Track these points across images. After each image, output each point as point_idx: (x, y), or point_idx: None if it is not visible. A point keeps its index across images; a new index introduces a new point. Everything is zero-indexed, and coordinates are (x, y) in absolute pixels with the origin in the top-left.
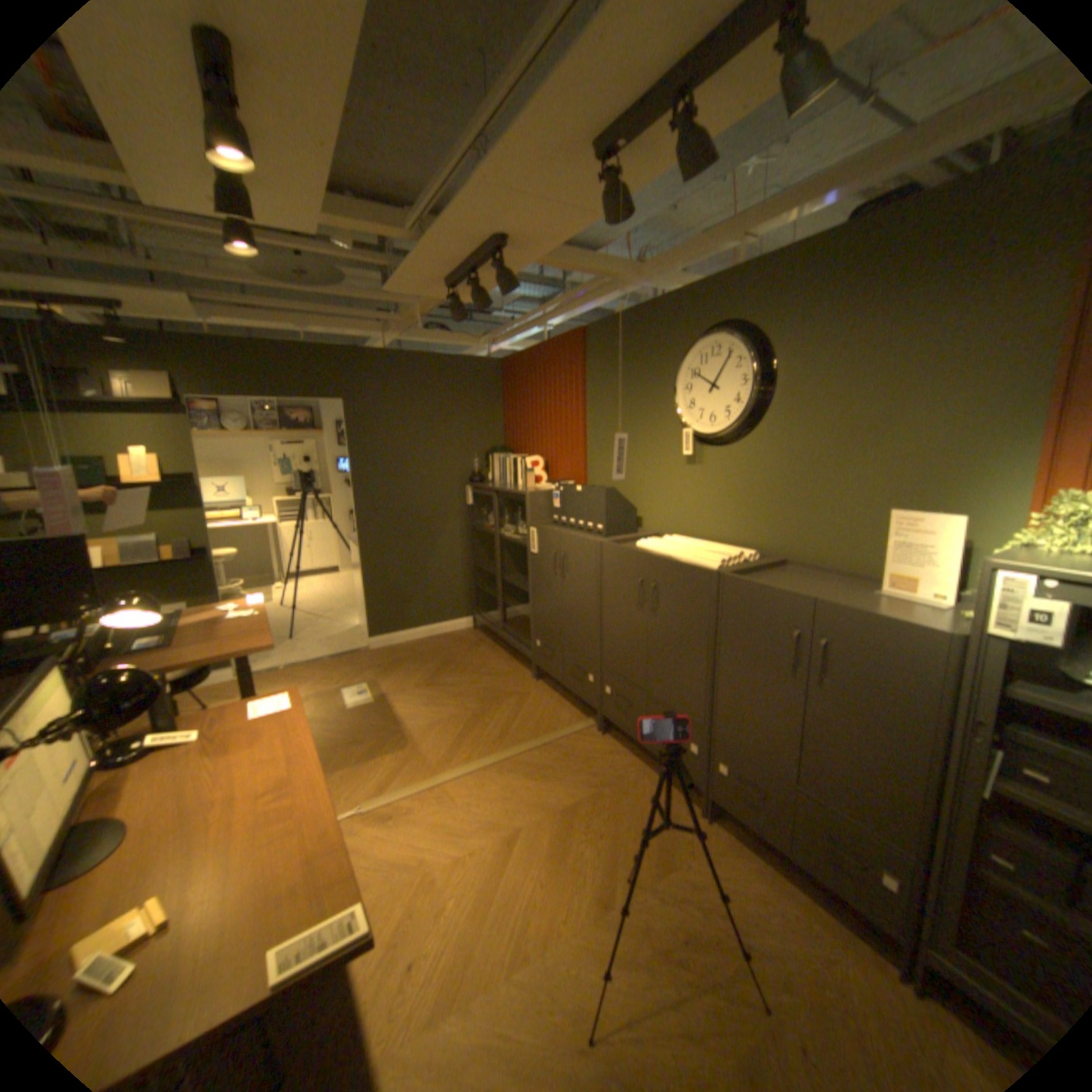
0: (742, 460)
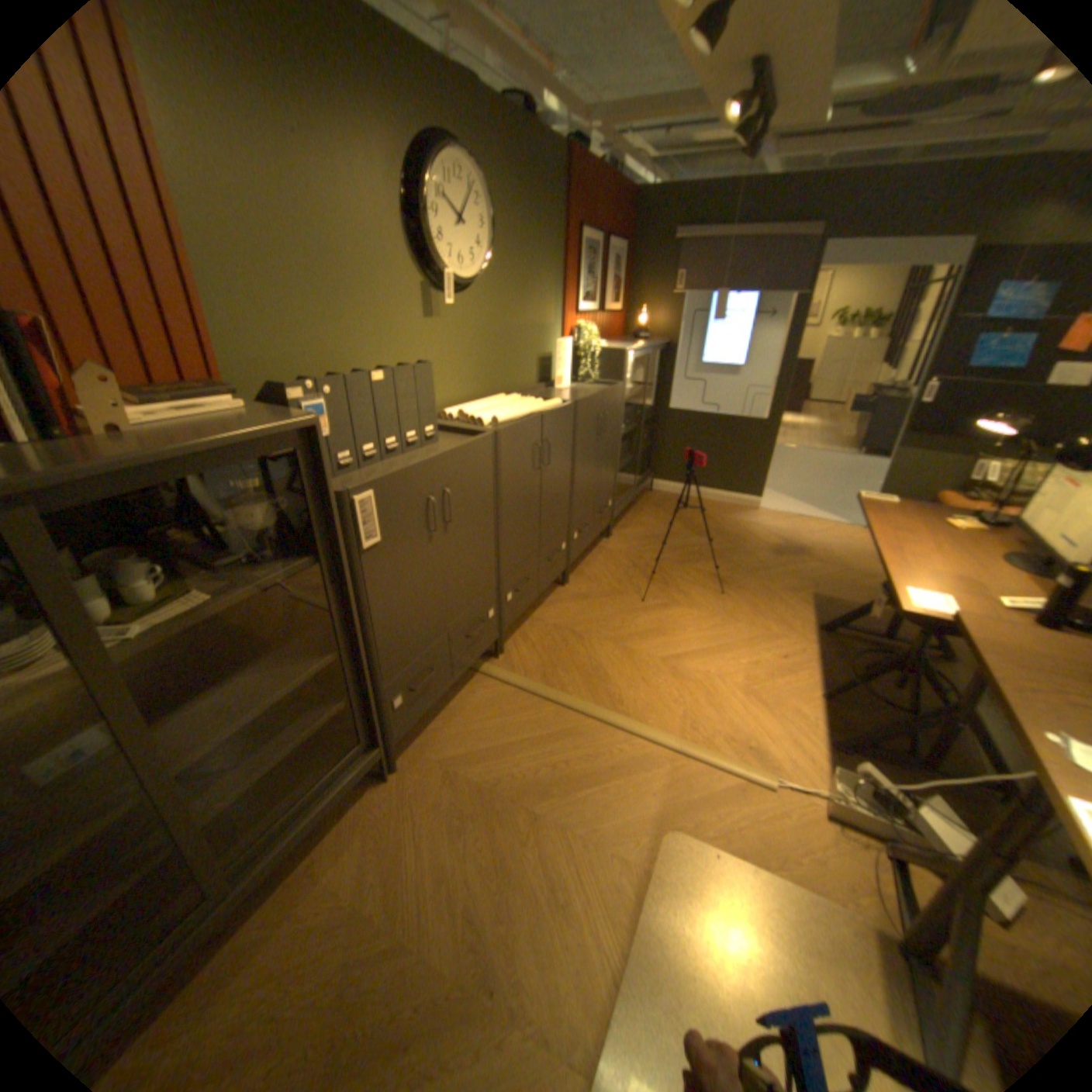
0: (472, 310)
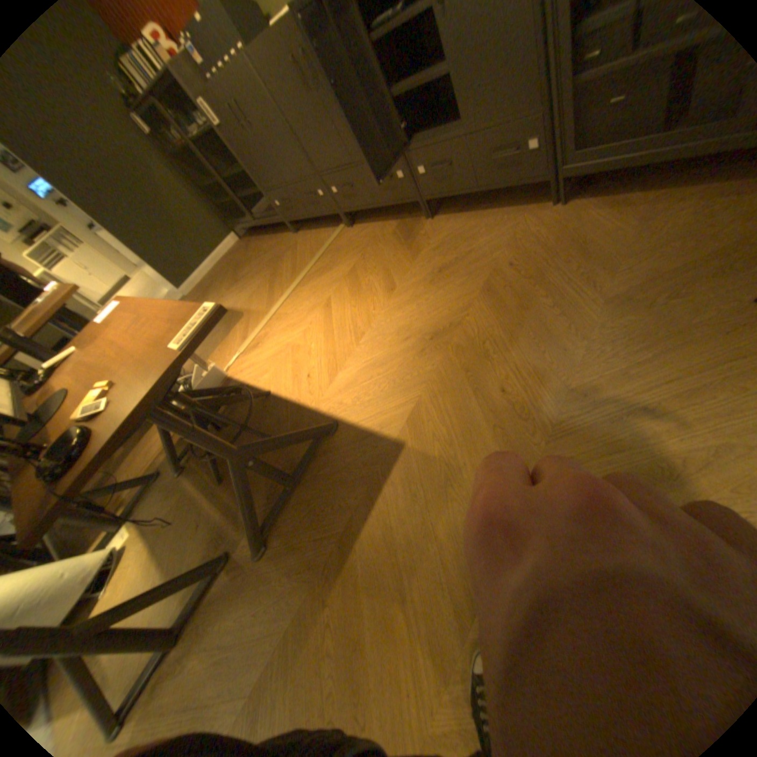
0: None
